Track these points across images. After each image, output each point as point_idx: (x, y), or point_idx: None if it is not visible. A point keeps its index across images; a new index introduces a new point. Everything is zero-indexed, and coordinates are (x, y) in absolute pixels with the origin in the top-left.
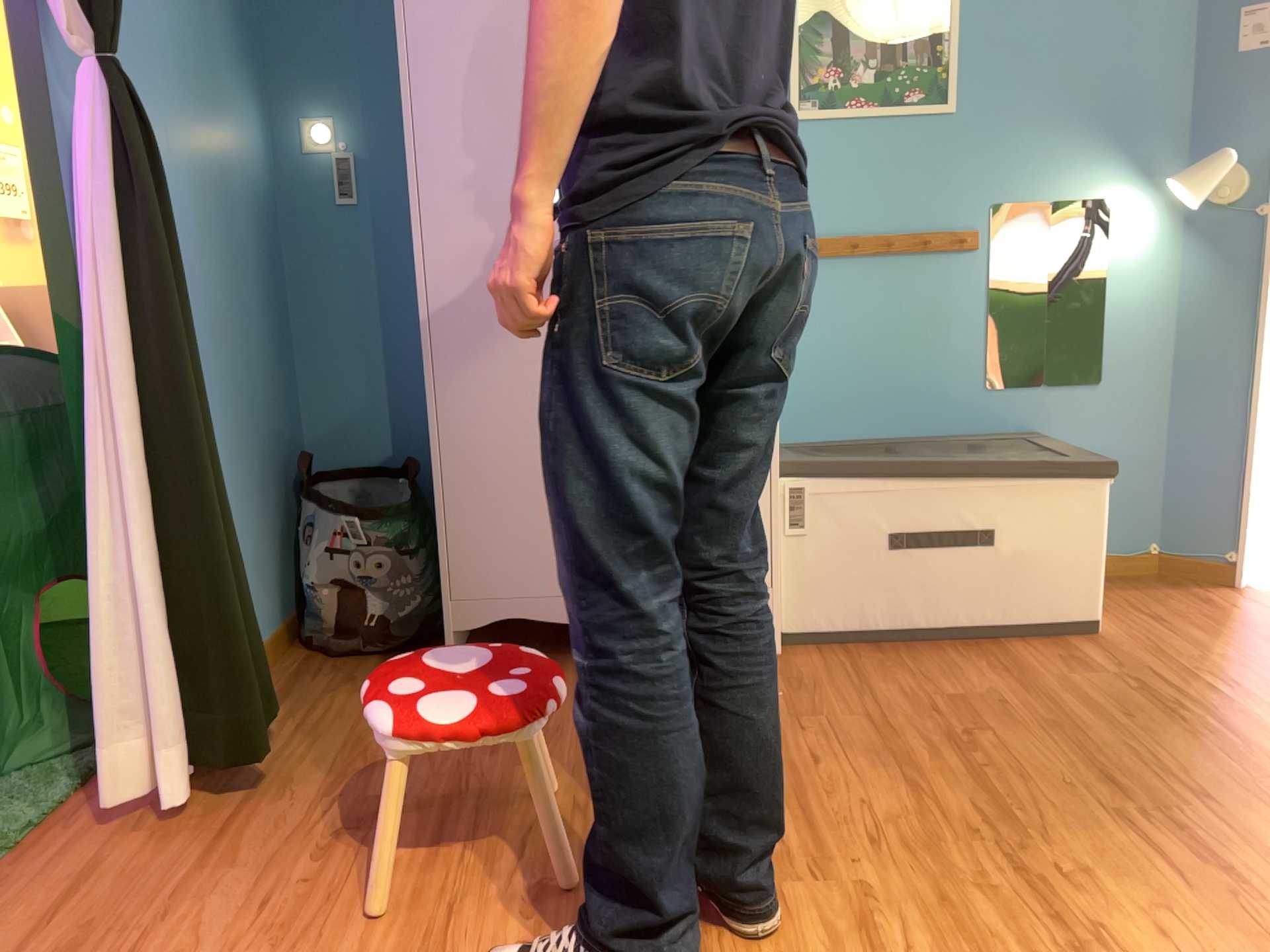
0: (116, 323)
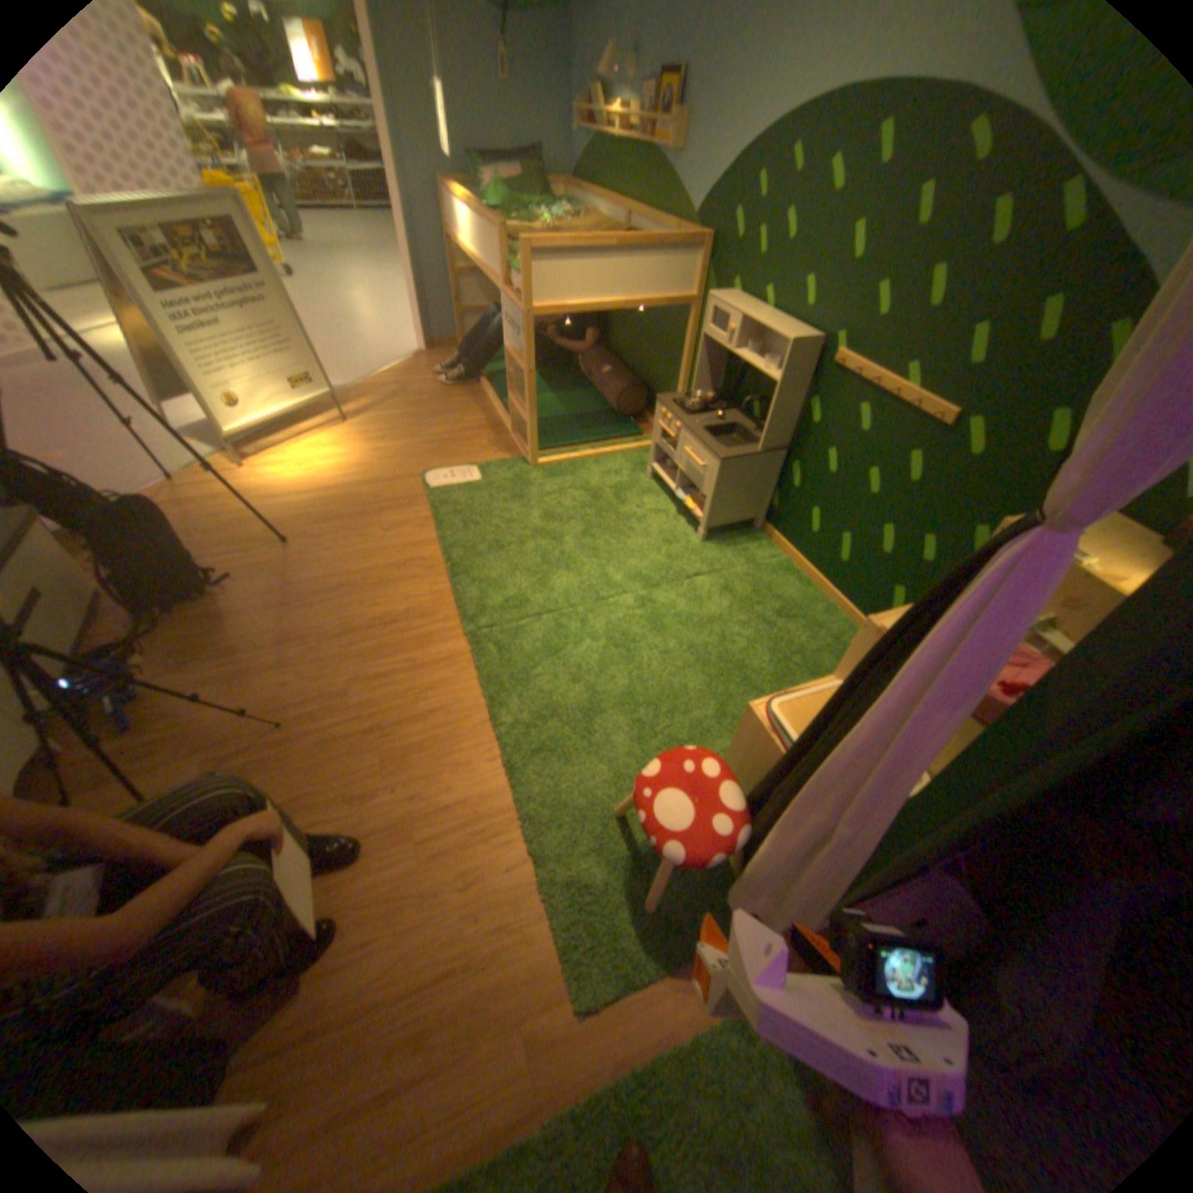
0: None
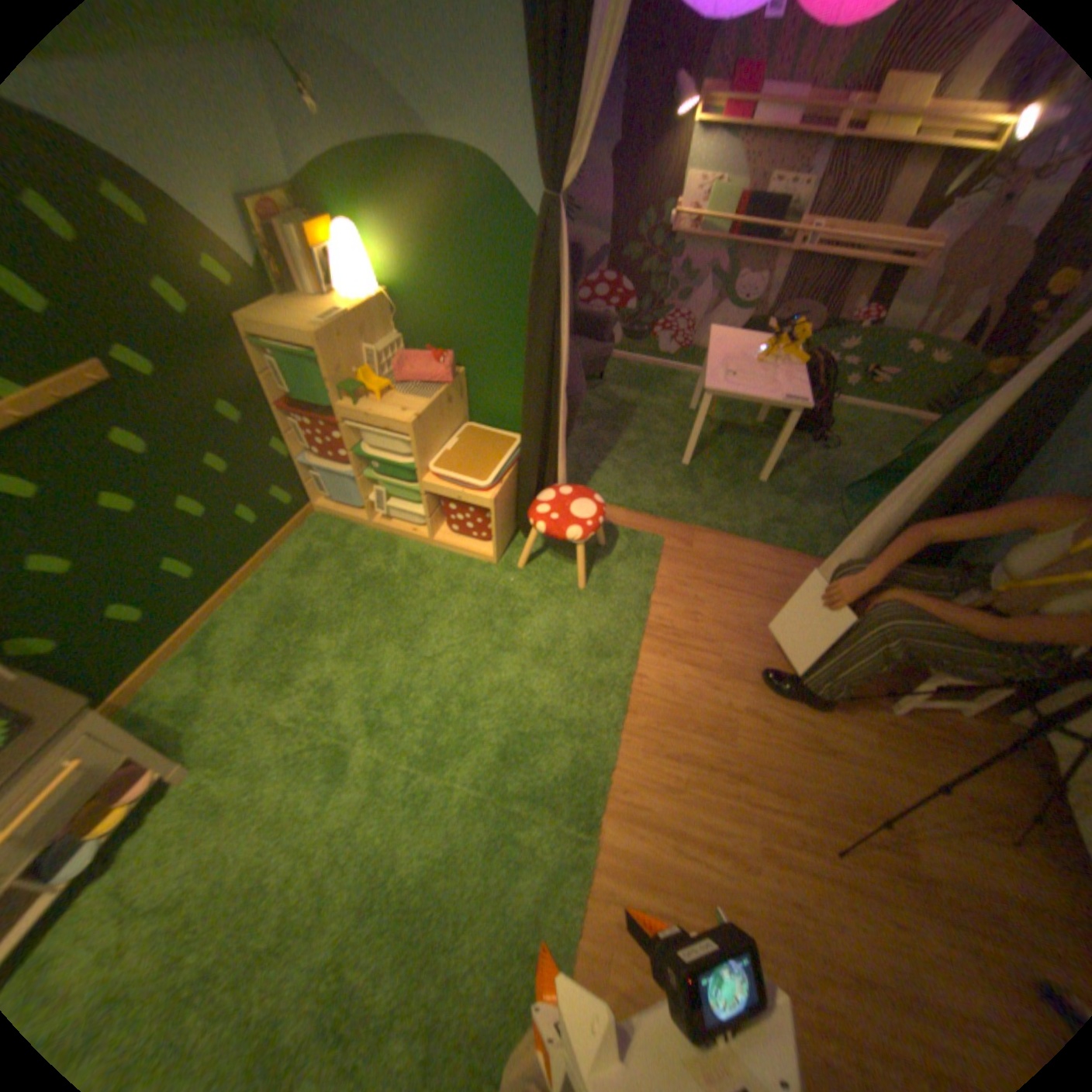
0: (984, 432)
